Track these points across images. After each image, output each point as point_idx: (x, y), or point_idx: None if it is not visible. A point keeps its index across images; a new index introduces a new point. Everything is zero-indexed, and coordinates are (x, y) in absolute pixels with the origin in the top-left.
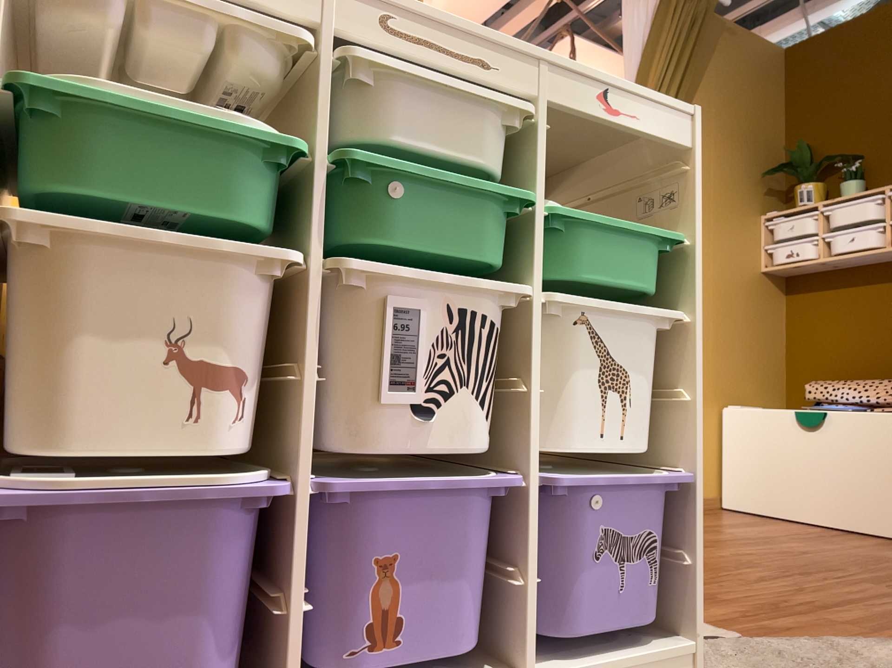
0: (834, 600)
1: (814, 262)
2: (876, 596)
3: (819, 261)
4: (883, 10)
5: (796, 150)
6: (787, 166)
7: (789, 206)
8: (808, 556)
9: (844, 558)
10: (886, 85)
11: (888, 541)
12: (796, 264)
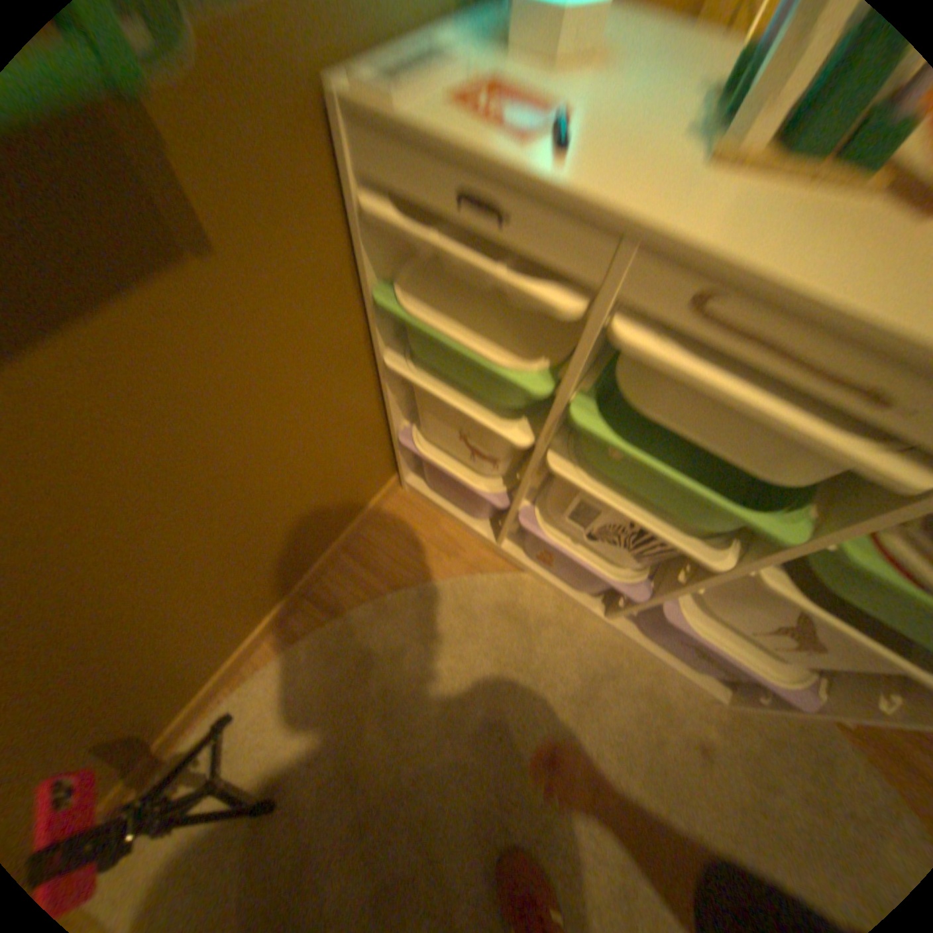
0: None
1: None
2: None
3: None
4: None
5: None
6: None
7: None
8: None
9: None
10: None
11: None
12: None
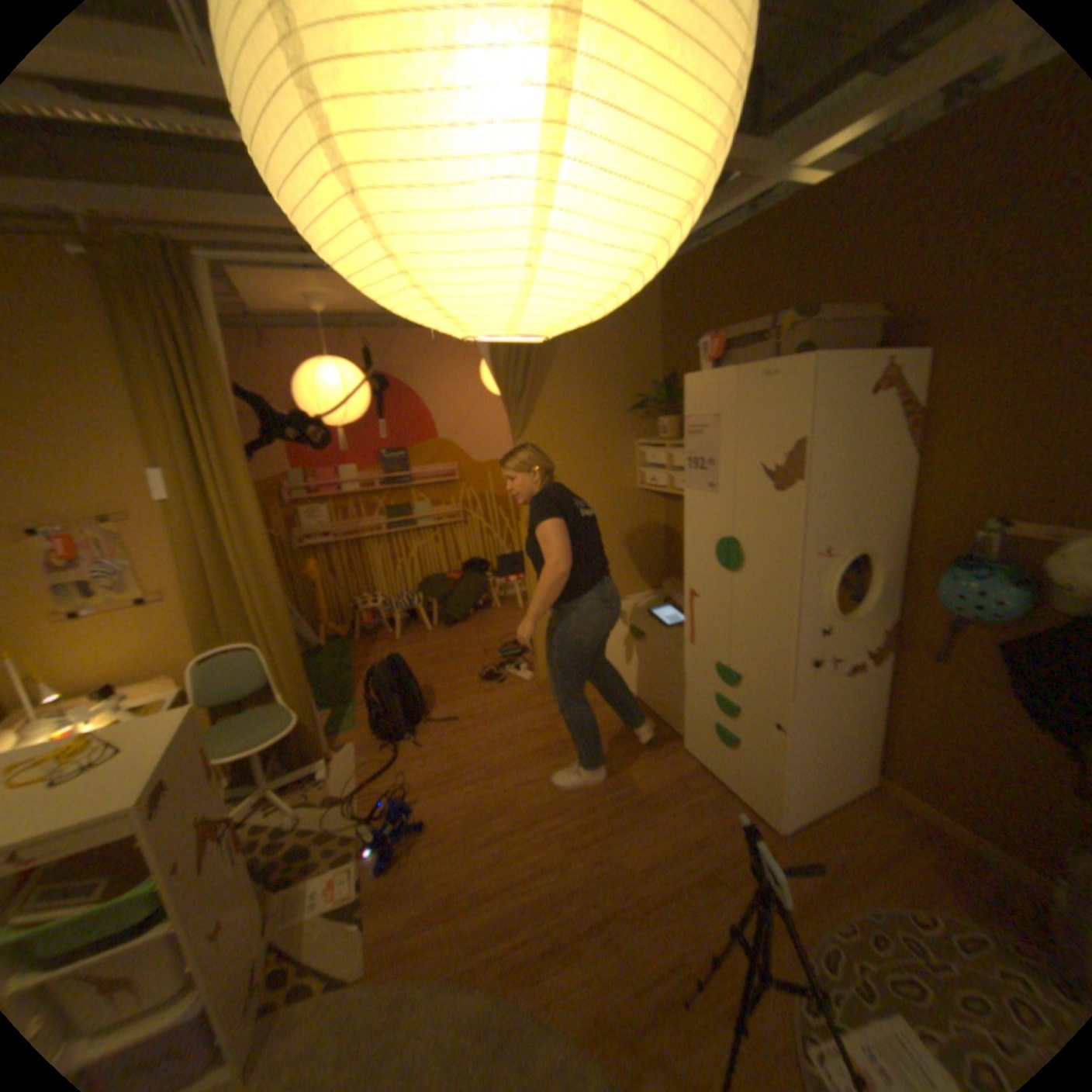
0: (496, 897)
1: (668, 492)
2: (536, 885)
3: (671, 493)
4: (731, 234)
5: (673, 371)
6: (653, 401)
7: (659, 434)
8: (568, 791)
9: (592, 794)
10: (729, 320)
11: (668, 742)
12: (659, 491)
